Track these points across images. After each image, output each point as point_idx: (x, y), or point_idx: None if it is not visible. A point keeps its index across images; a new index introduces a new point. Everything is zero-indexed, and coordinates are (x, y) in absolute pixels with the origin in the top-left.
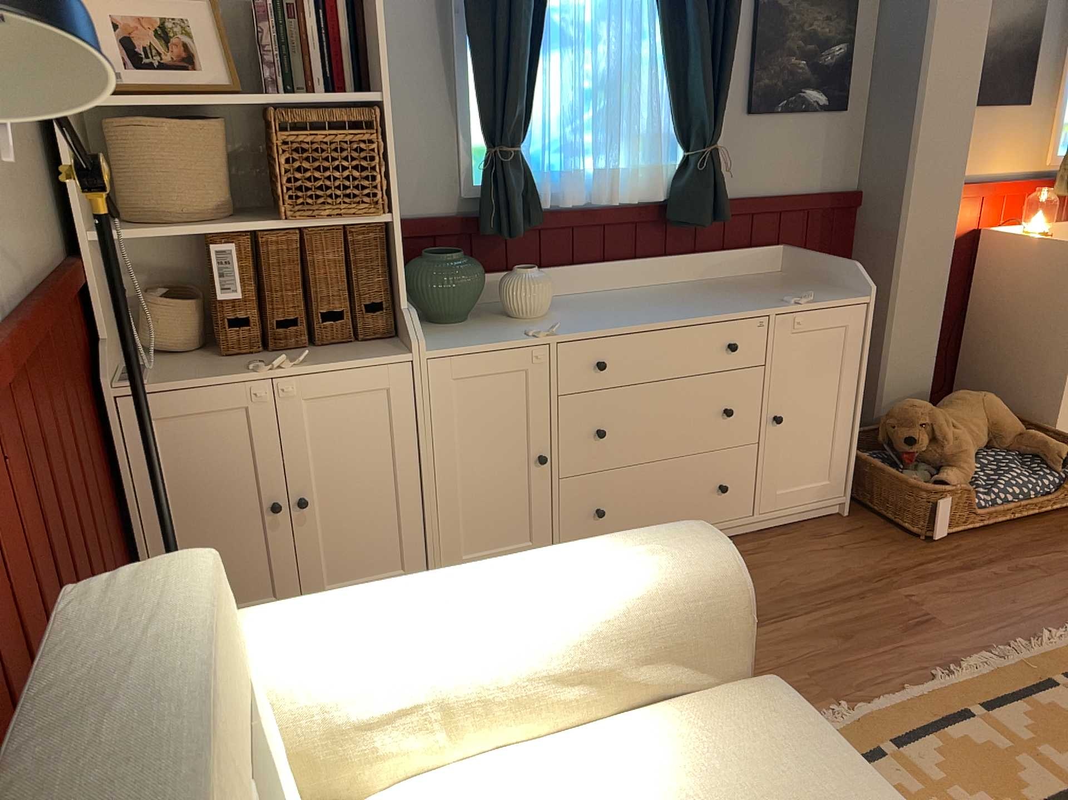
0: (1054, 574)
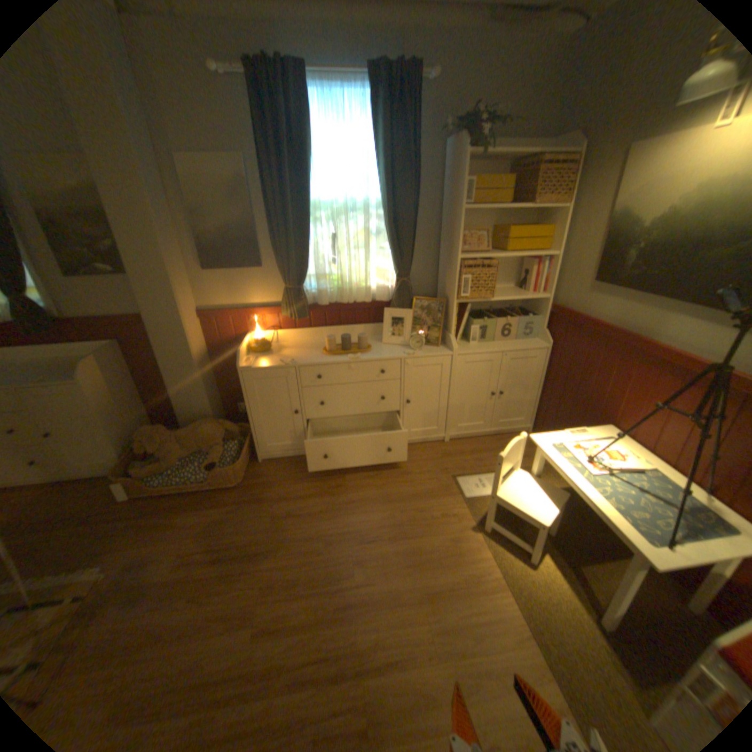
0: (140, 533)
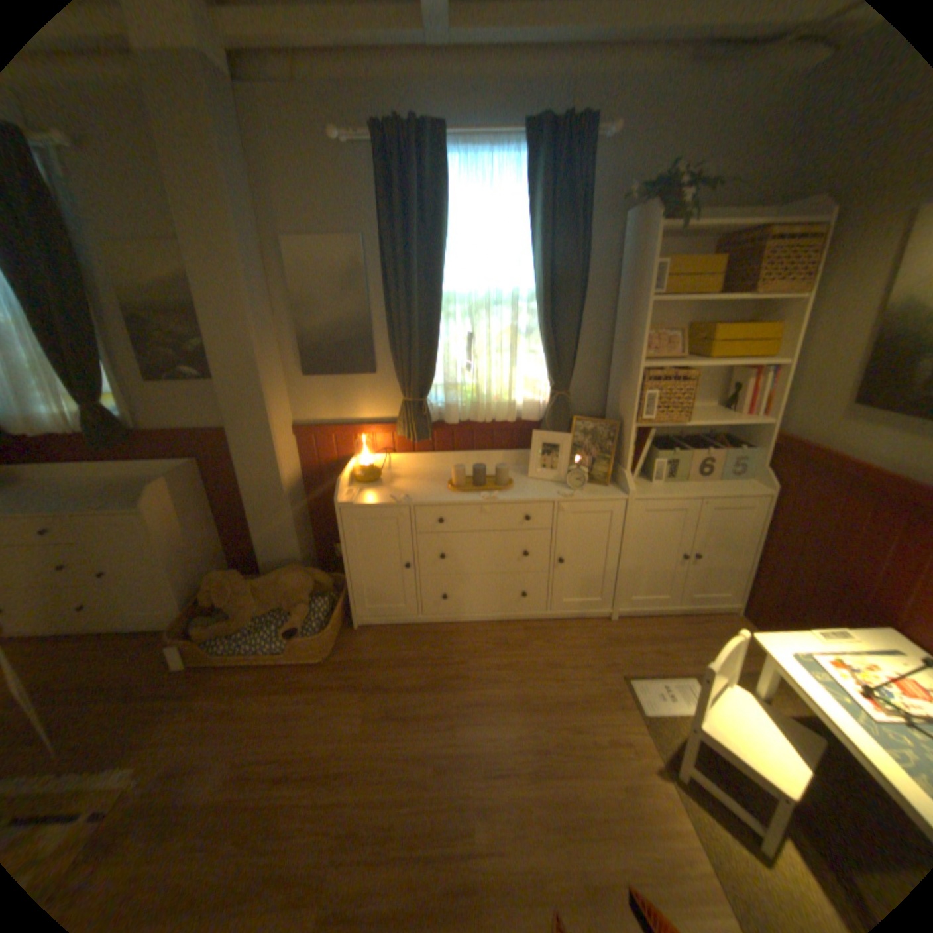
0: (192, 720)
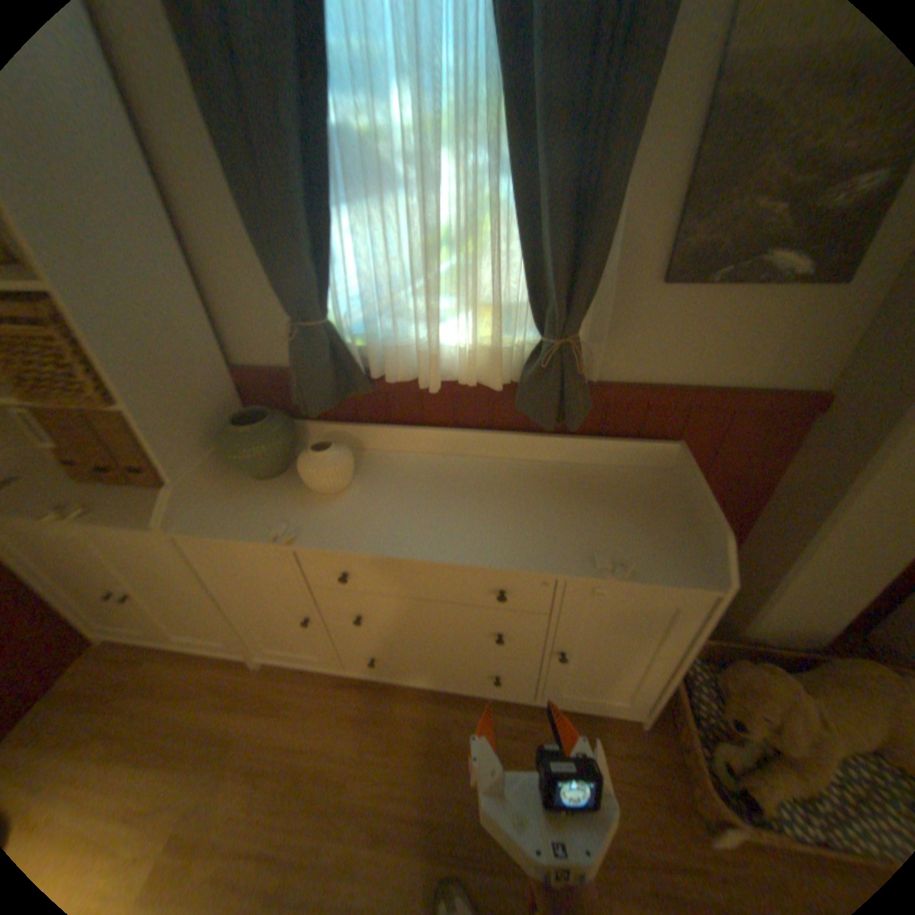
0: None
